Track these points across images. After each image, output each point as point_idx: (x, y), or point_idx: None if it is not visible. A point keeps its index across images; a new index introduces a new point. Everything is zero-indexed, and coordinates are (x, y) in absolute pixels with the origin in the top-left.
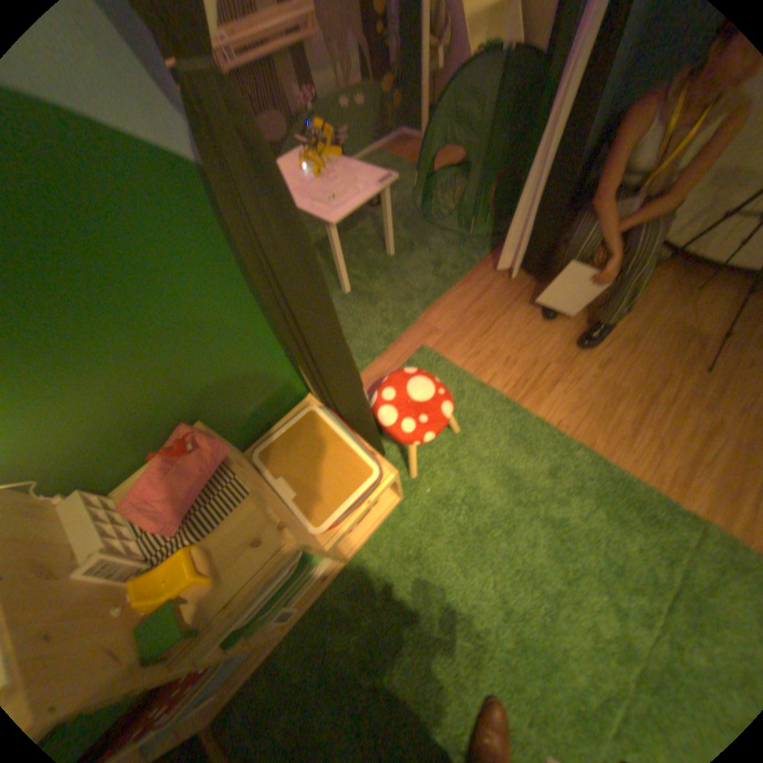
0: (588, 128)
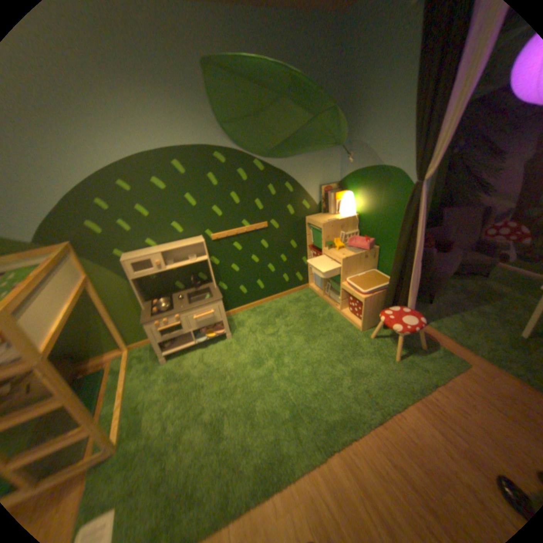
0: None
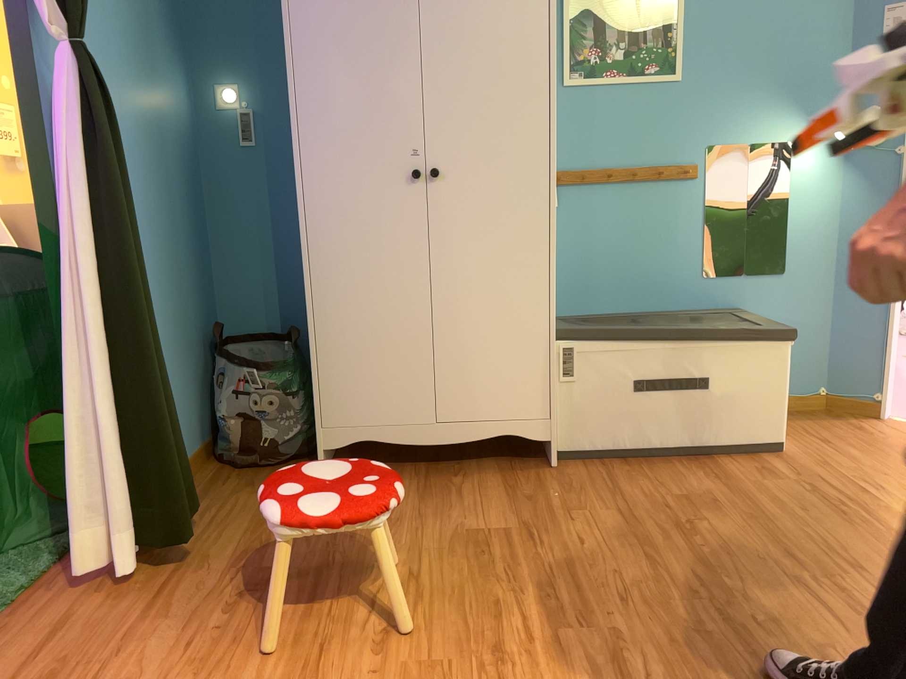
0: (144, 287)
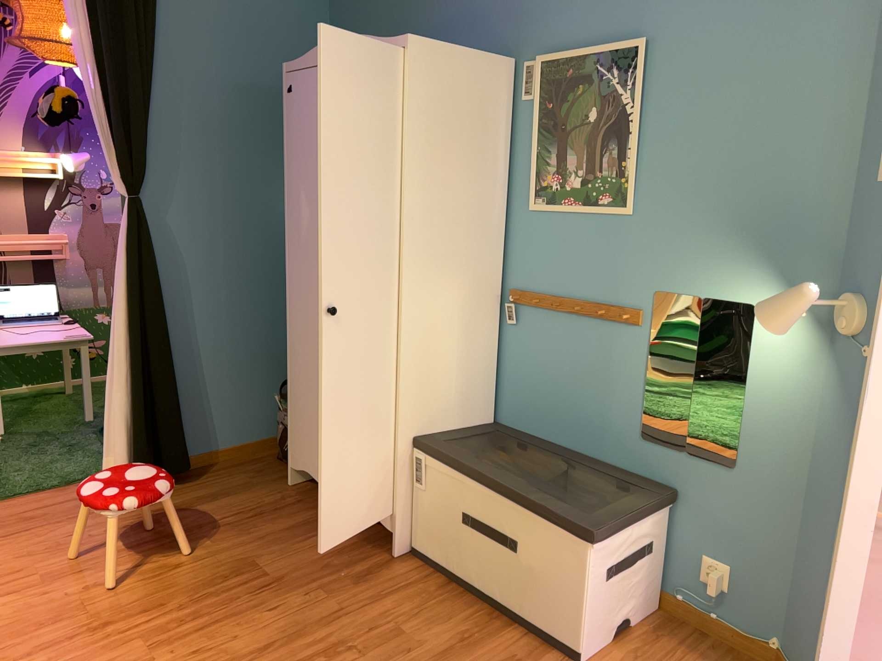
0: (164, 333)
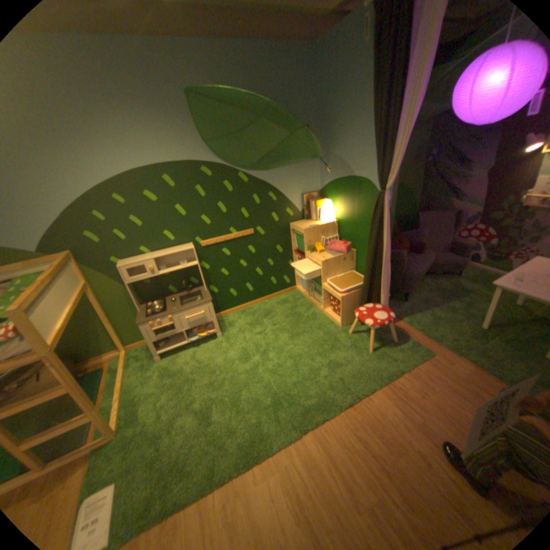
0: None
